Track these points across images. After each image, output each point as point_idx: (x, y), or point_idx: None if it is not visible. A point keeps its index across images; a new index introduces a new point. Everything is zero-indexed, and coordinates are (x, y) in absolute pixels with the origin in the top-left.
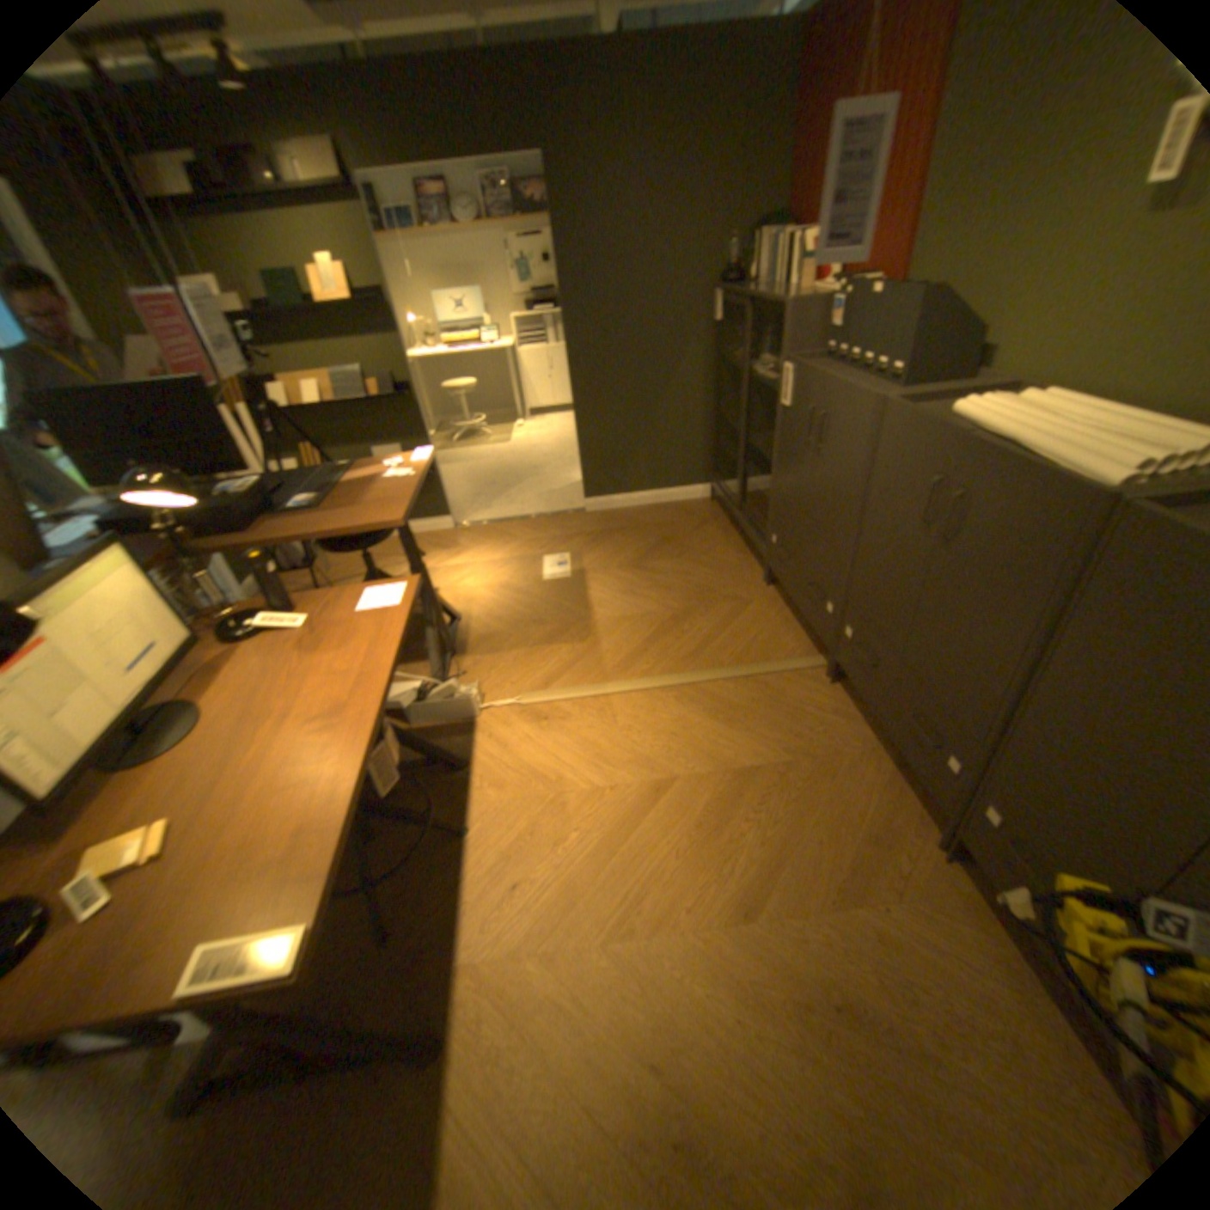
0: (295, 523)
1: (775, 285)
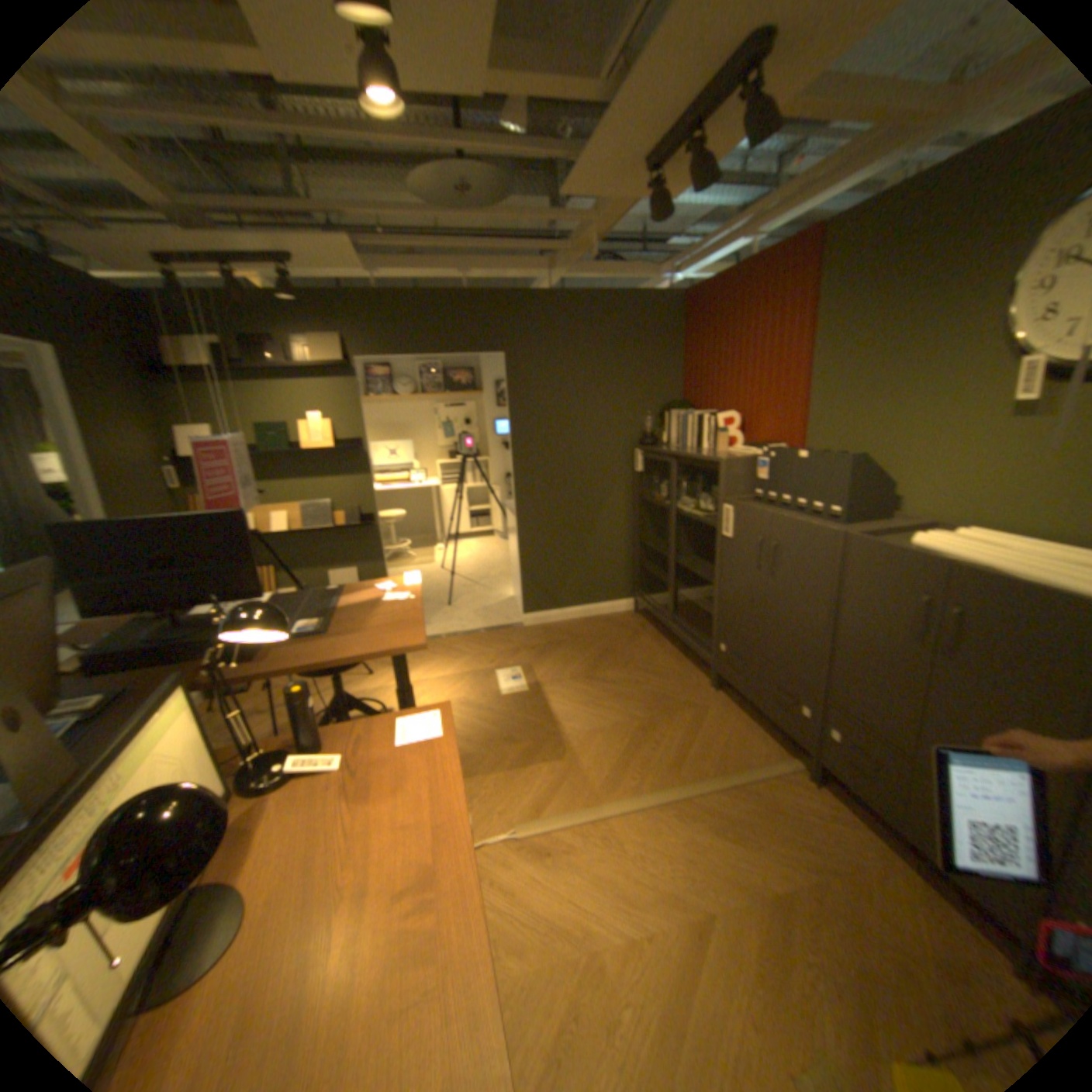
0: (306, 648)
1: (685, 448)
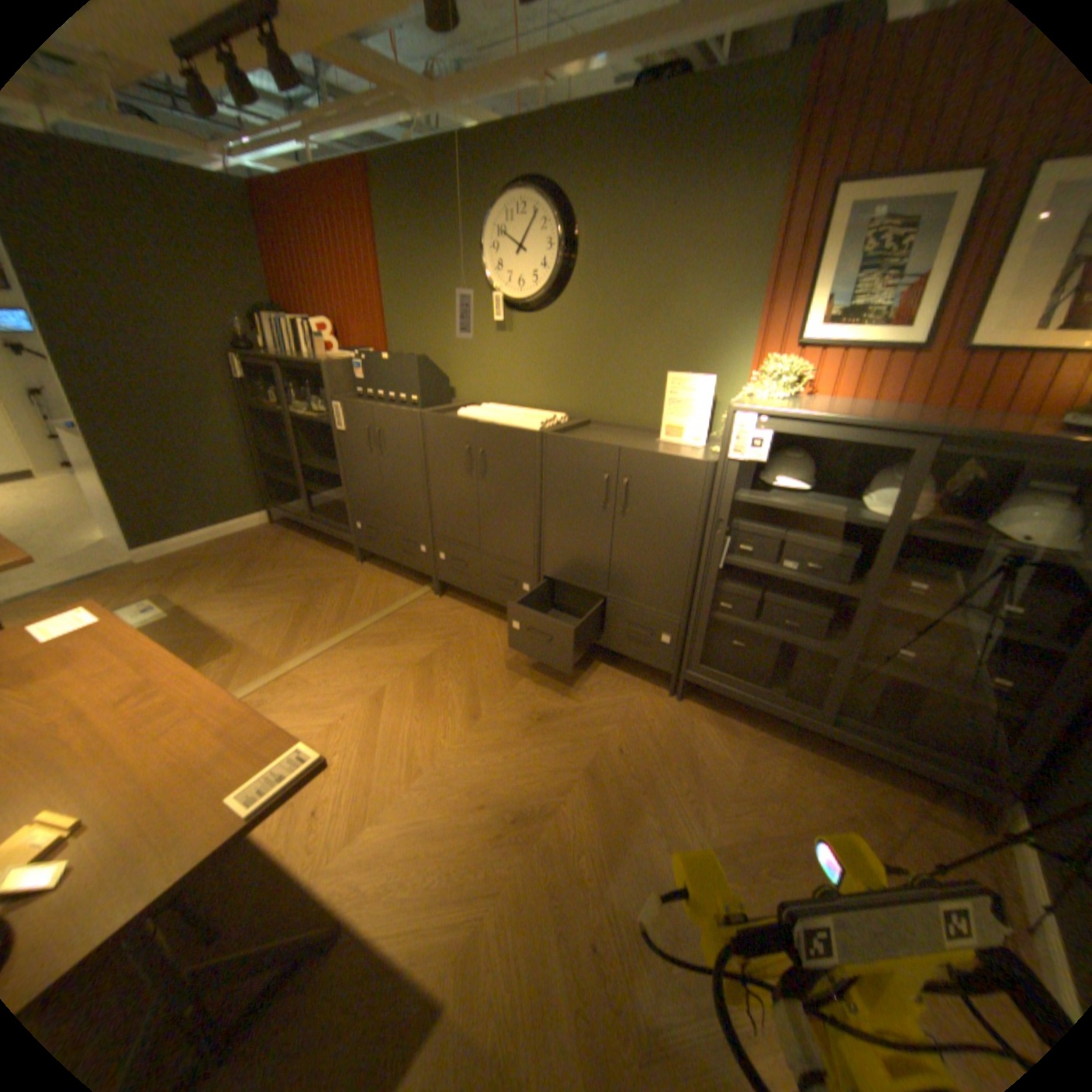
0: None
1: (289, 353)
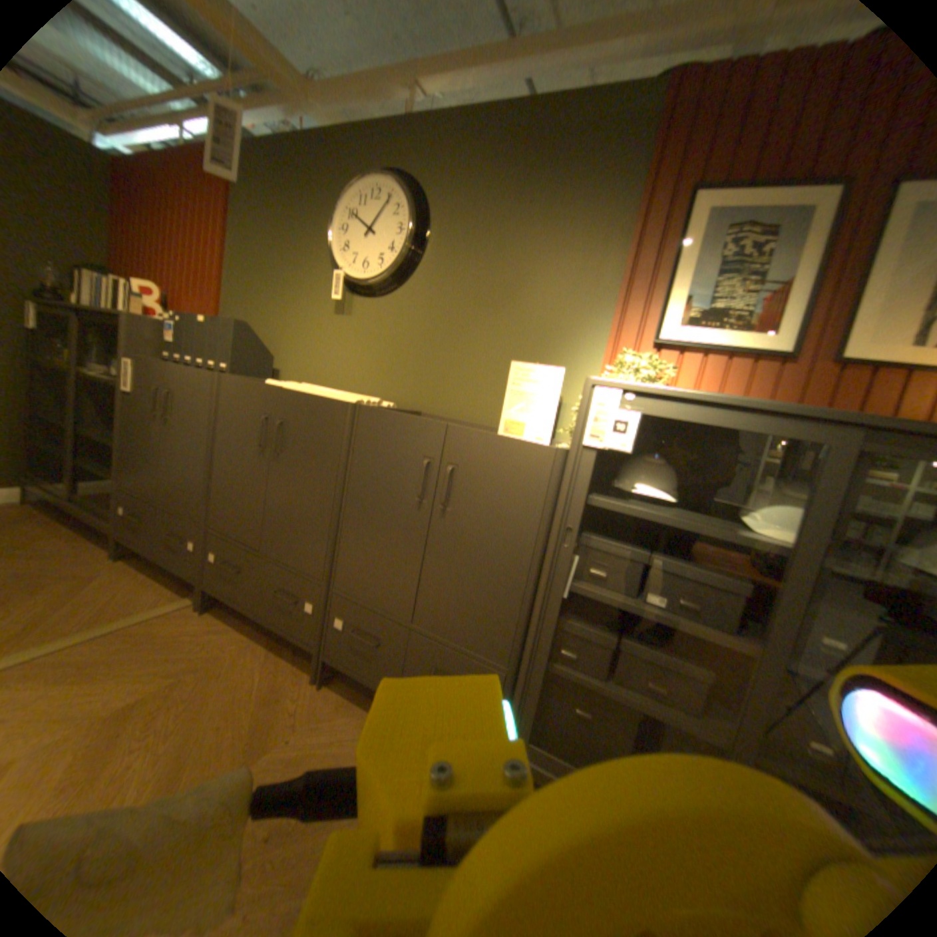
0: None
1: (103, 311)
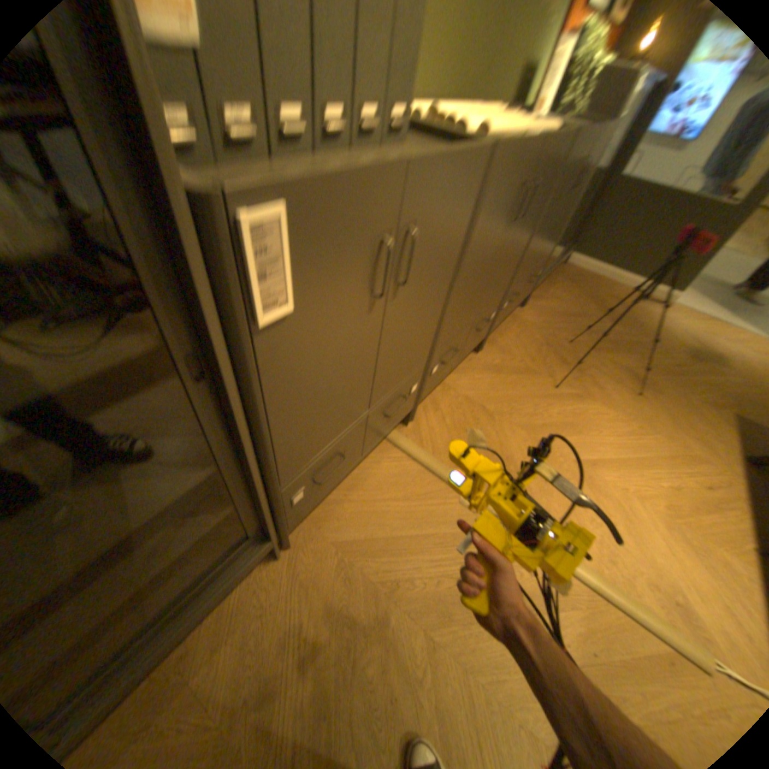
0: None
1: None
